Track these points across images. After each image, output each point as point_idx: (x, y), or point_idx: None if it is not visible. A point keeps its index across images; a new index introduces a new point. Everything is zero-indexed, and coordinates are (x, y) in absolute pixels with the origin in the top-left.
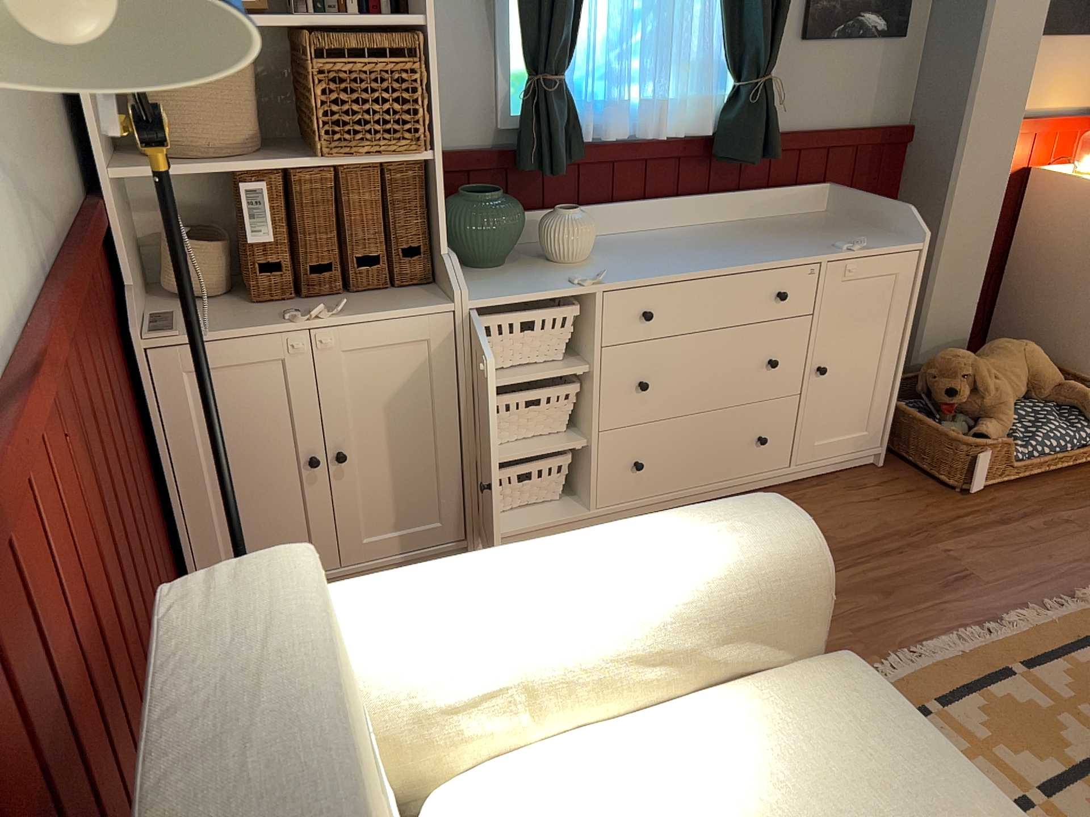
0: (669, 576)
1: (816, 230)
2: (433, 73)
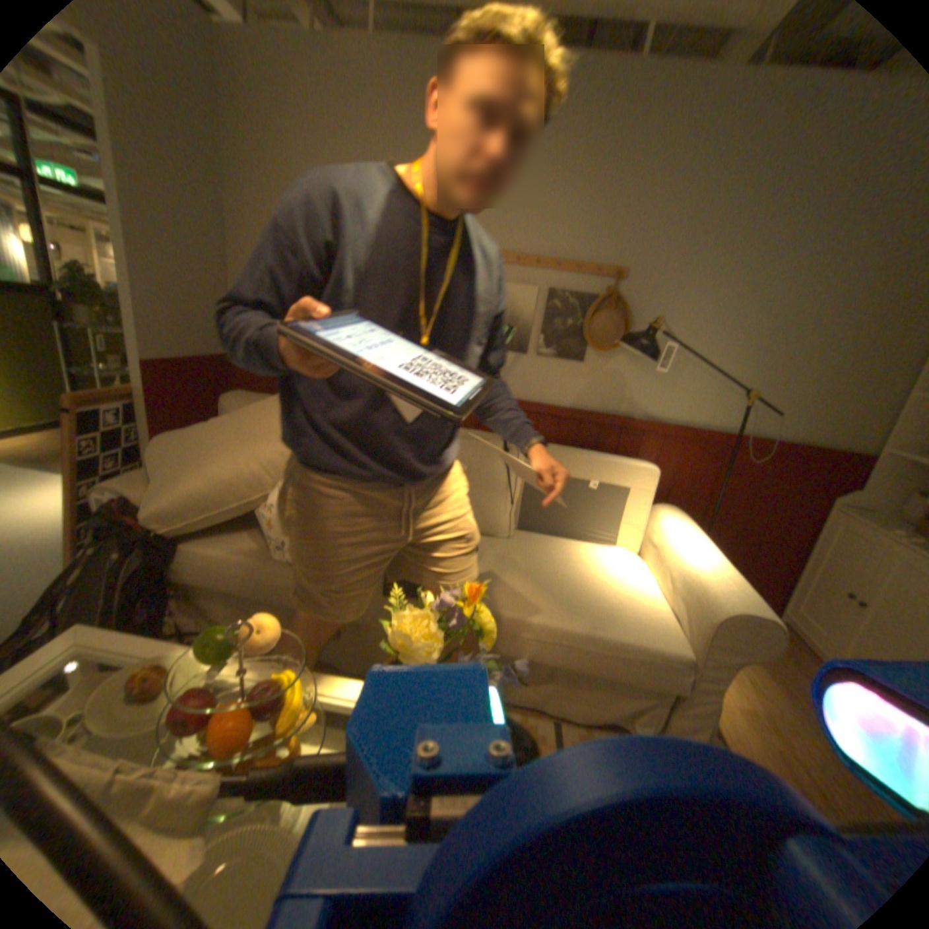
0: (702, 571)
1: None
2: None
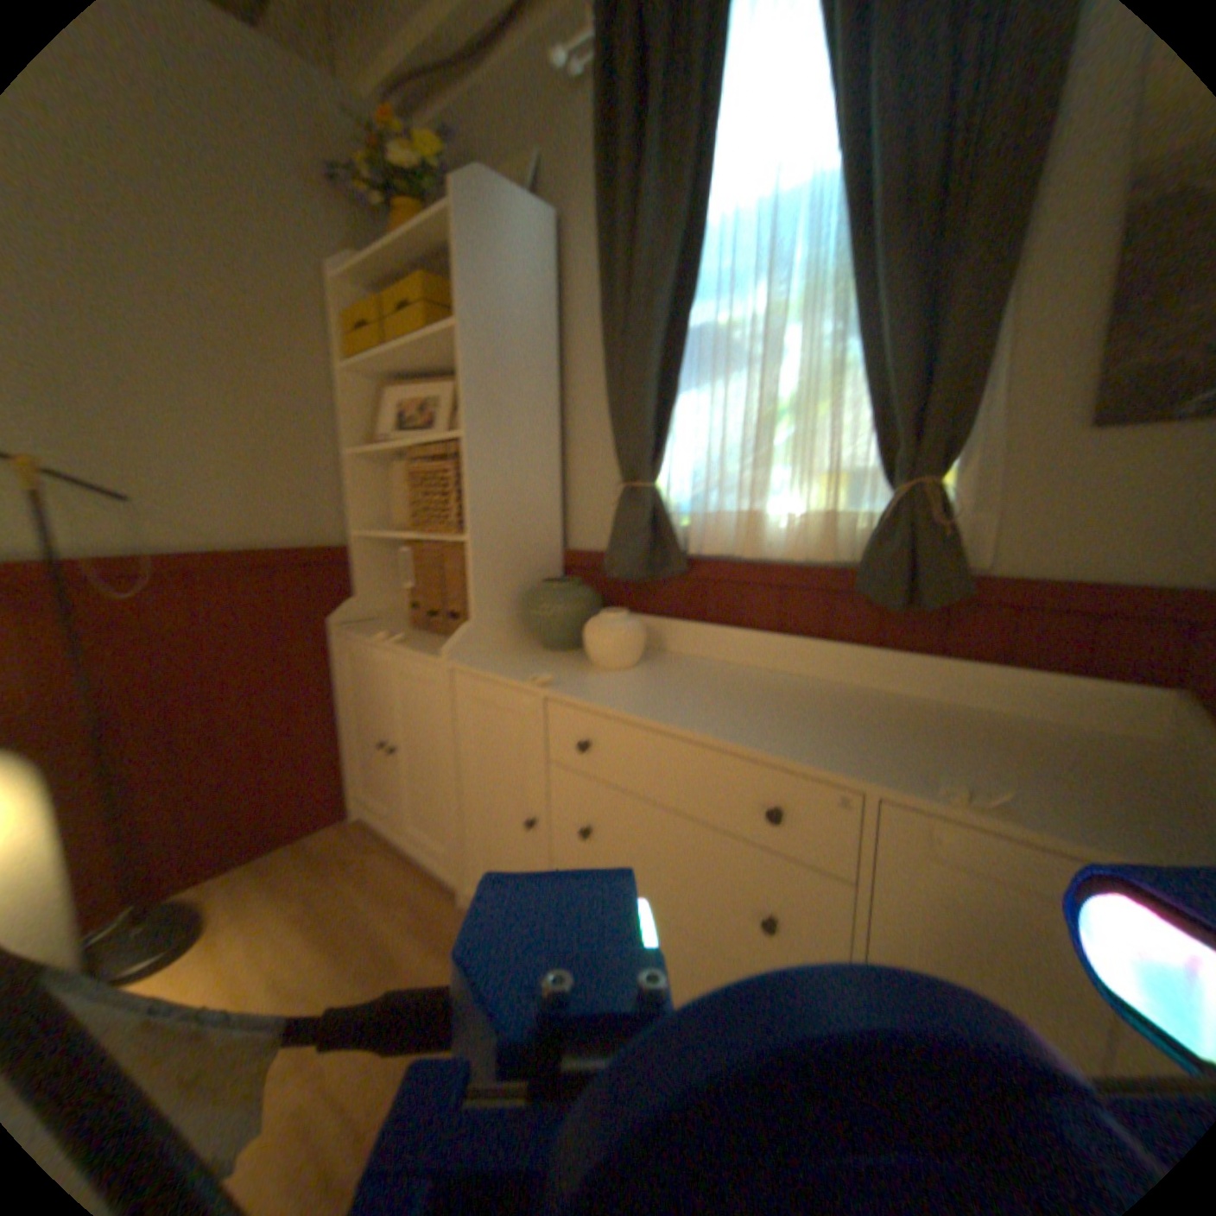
0: None
1: (1016, 754)
2: (467, 472)
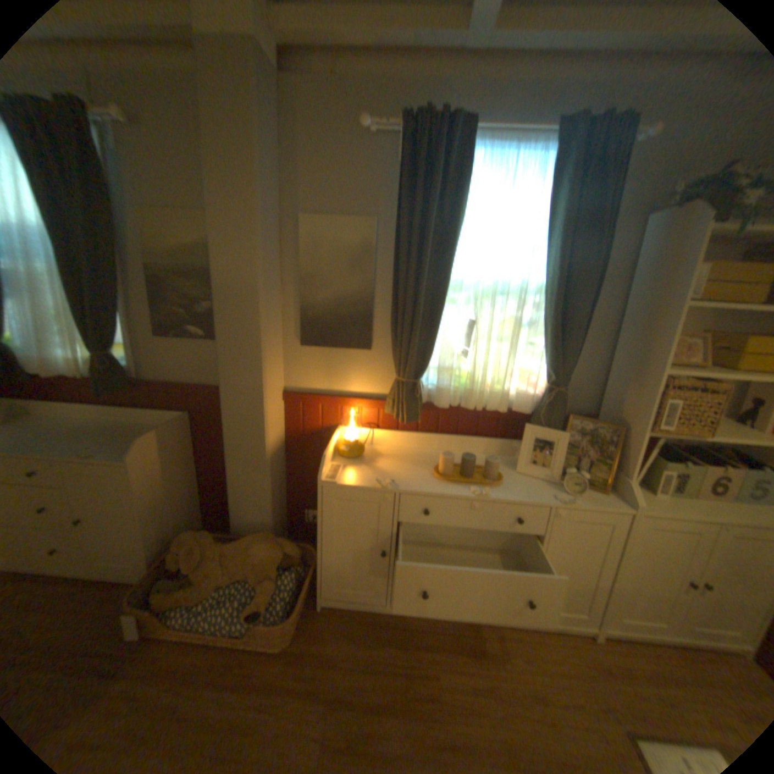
0: None
1: (126, 439)
2: None
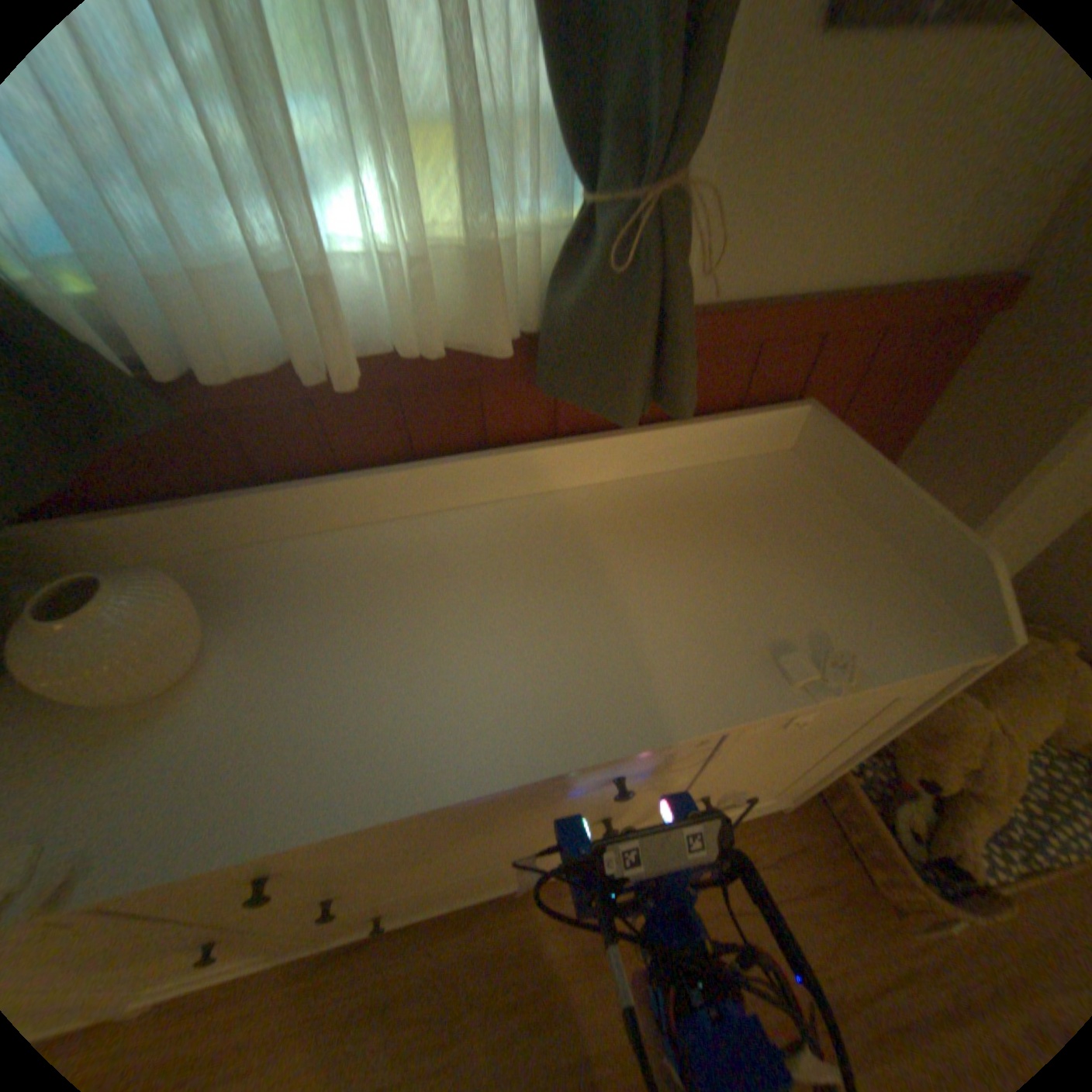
0: None
1: (750, 541)
2: None
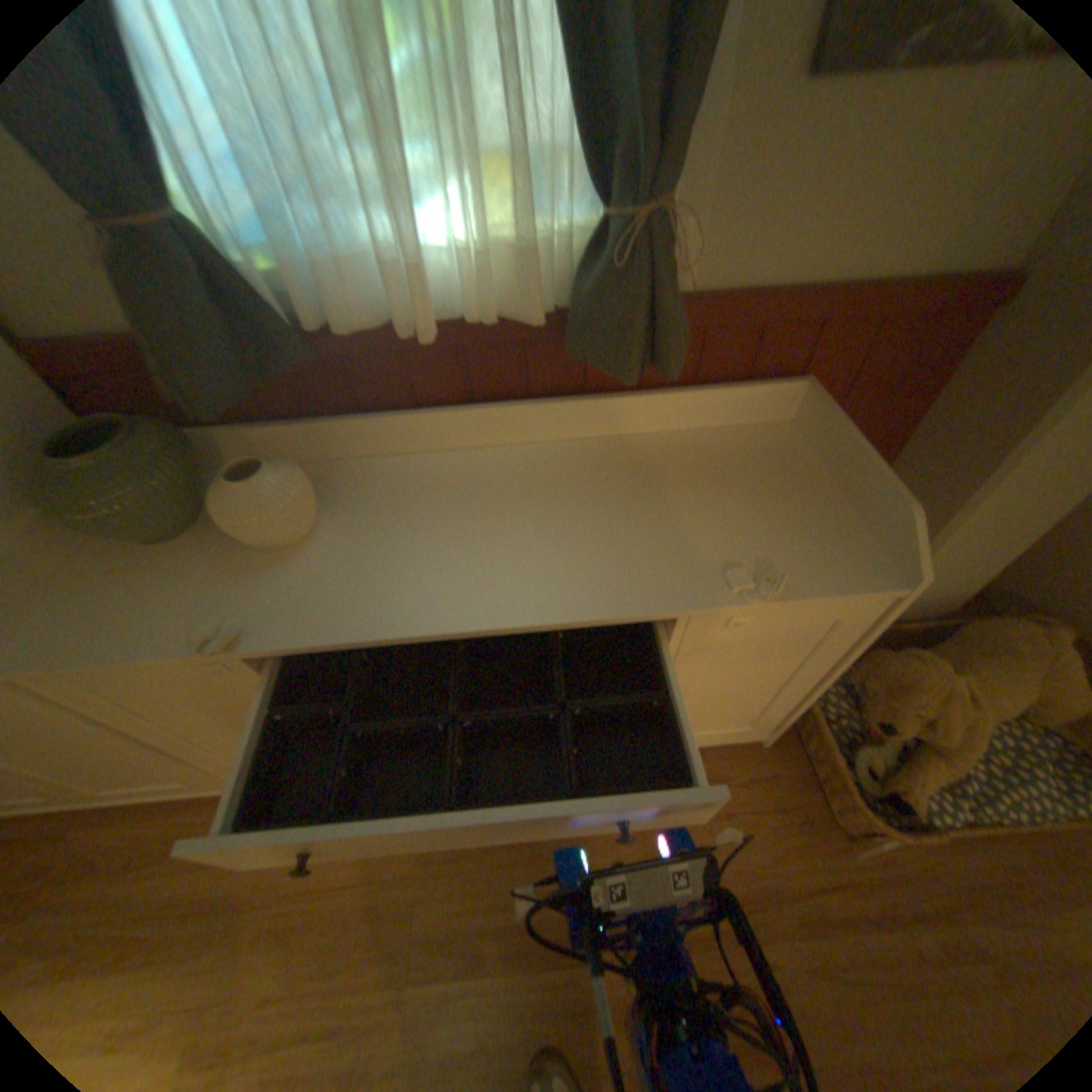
0: None
1: (731, 489)
2: None
